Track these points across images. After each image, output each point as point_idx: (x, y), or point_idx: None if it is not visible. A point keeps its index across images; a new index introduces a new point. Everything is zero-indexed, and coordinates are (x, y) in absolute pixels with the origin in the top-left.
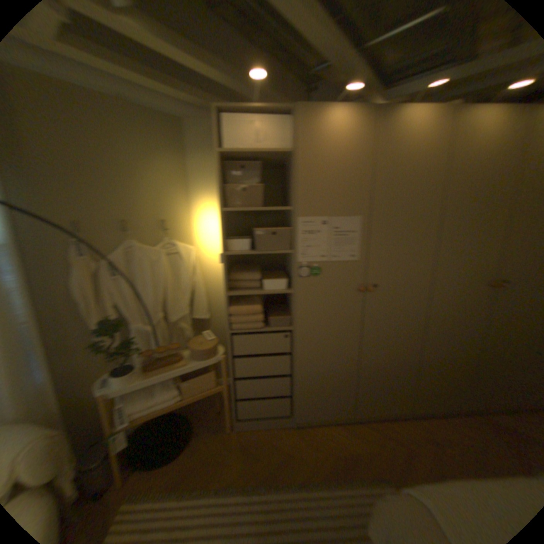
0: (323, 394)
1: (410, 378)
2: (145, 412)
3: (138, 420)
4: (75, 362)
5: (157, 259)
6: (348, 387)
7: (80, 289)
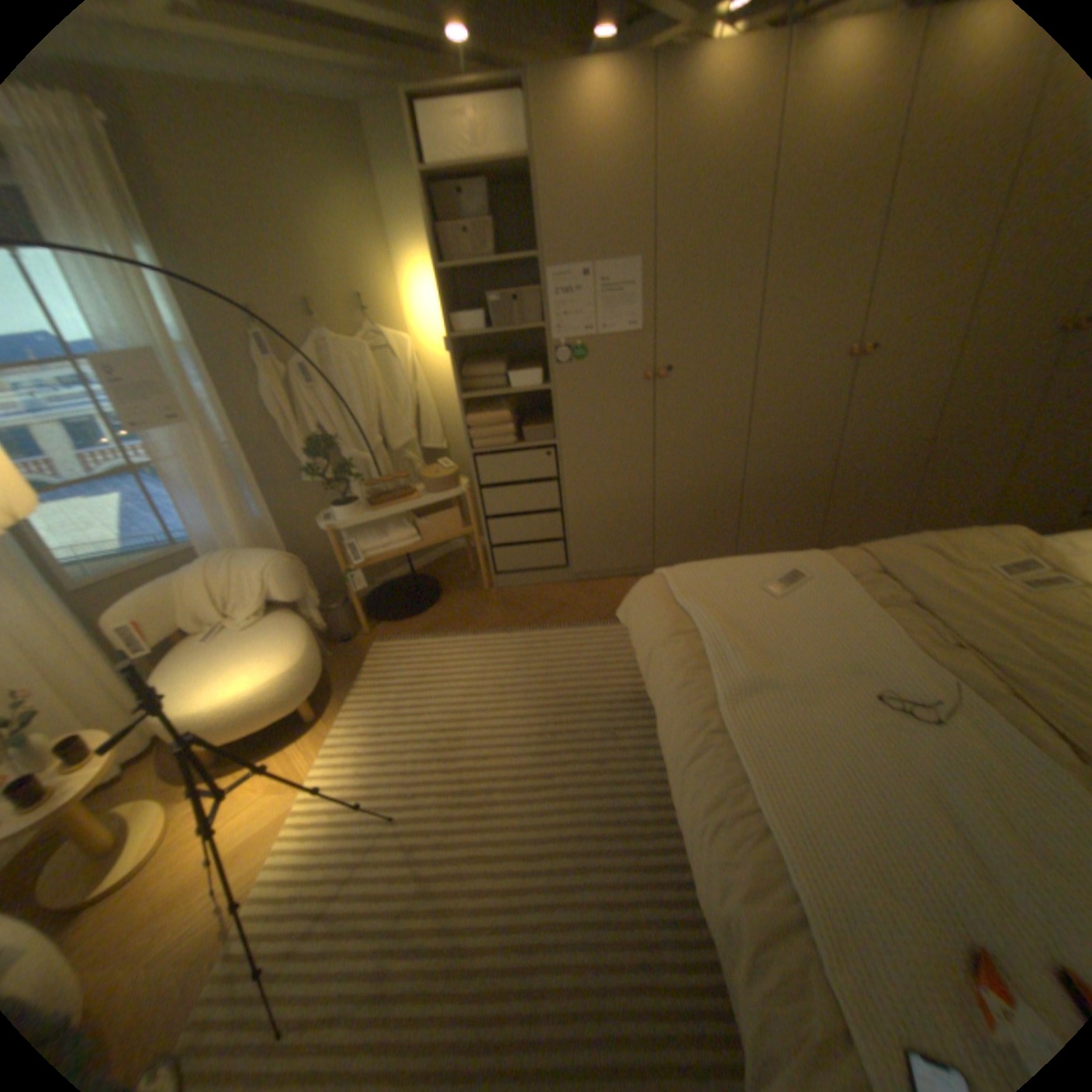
0: (604, 533)
1: (725, 505)
2: (376, 552)
3: (370, 560)
4: (281, 500)
5: (355, 356)
6: (638, 522)
7: (267, 402)
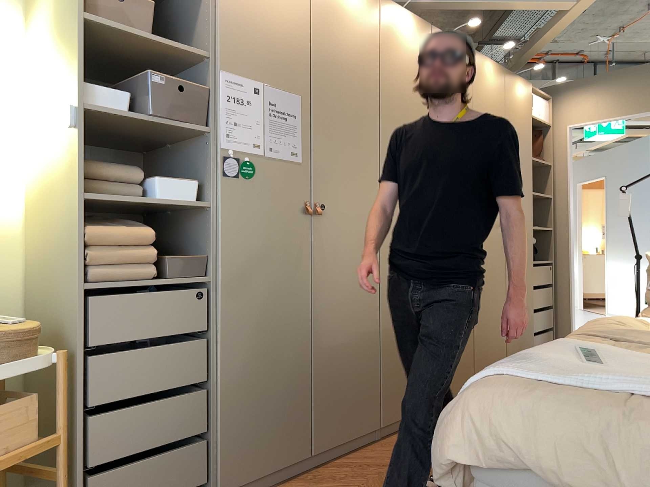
0: (262, 415)
1: (371, 362)
2: None
3: None
4: None
5: None
6: (298, 392)
7: None
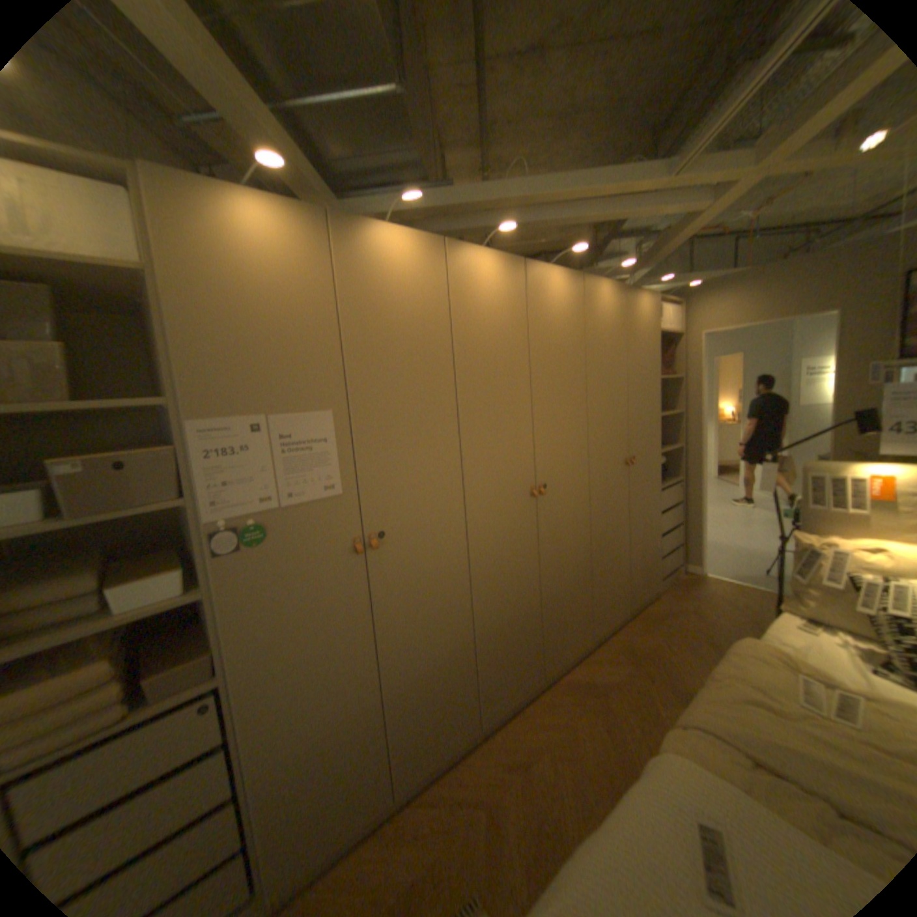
0: (320, 794)
1: (464, 675)
2: None
3: None
4: None
5: None
6: (368, 748)
7: None
